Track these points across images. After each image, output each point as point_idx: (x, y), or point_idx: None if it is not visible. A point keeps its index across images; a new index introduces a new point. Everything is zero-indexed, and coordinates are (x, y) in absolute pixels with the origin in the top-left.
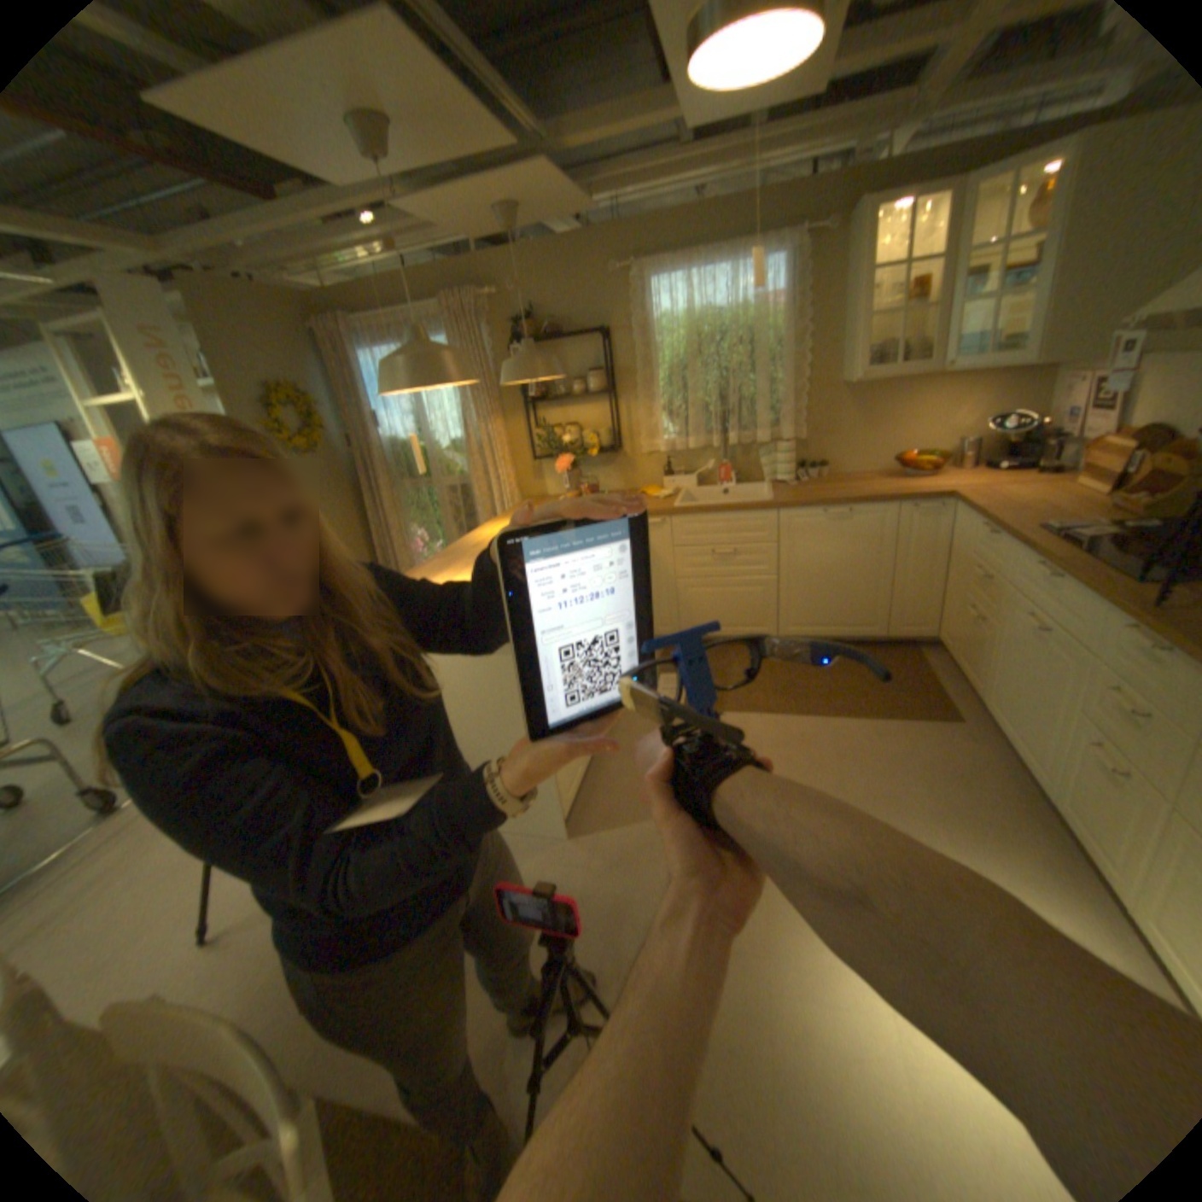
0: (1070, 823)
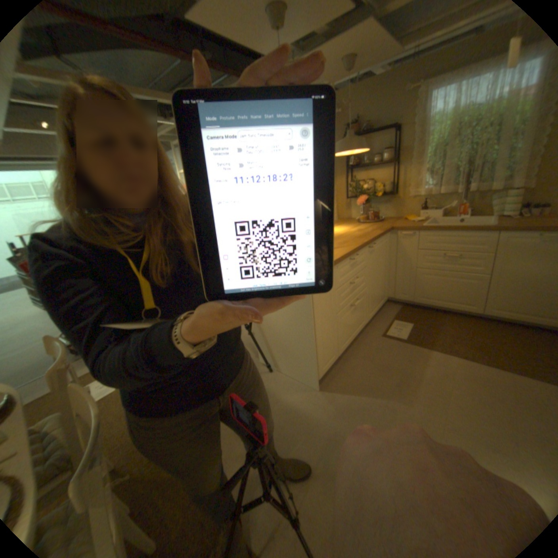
0: None
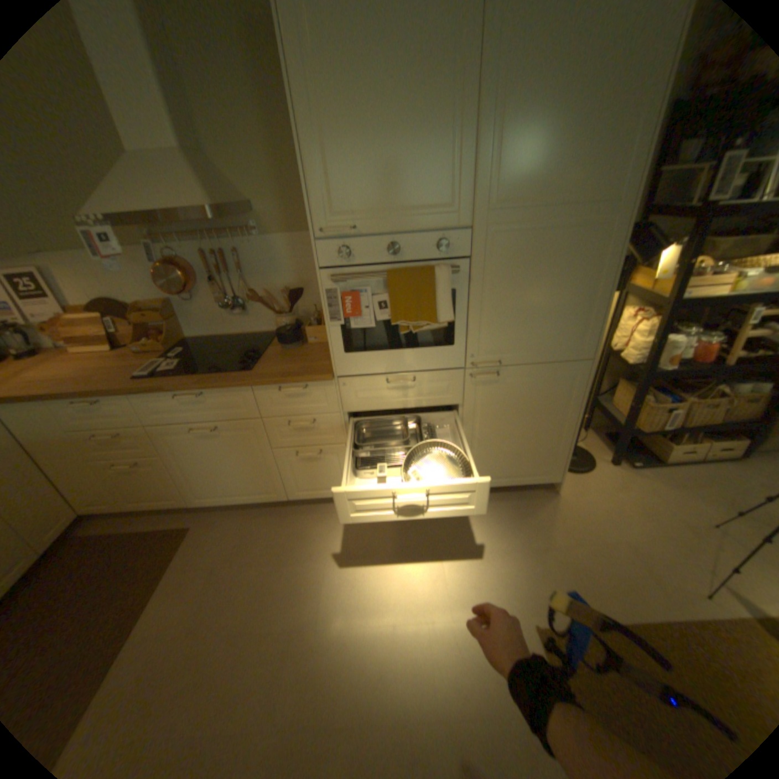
0: (303, 496)
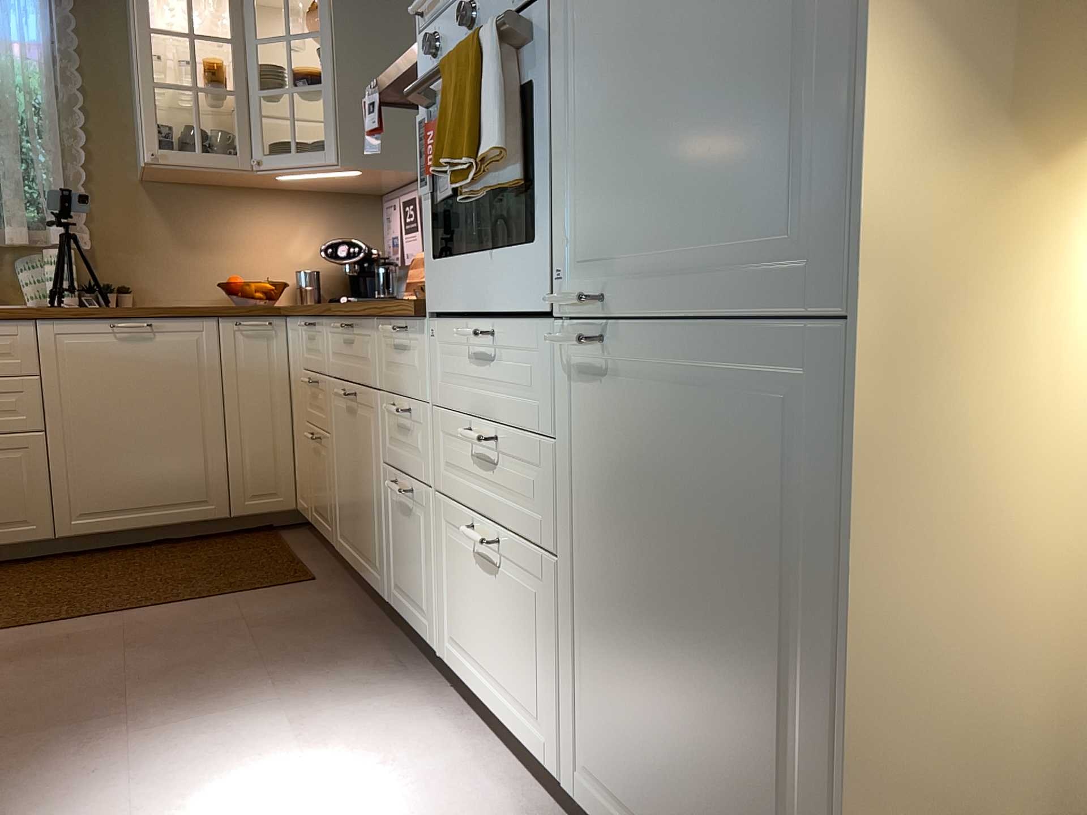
0: (399, 606)
